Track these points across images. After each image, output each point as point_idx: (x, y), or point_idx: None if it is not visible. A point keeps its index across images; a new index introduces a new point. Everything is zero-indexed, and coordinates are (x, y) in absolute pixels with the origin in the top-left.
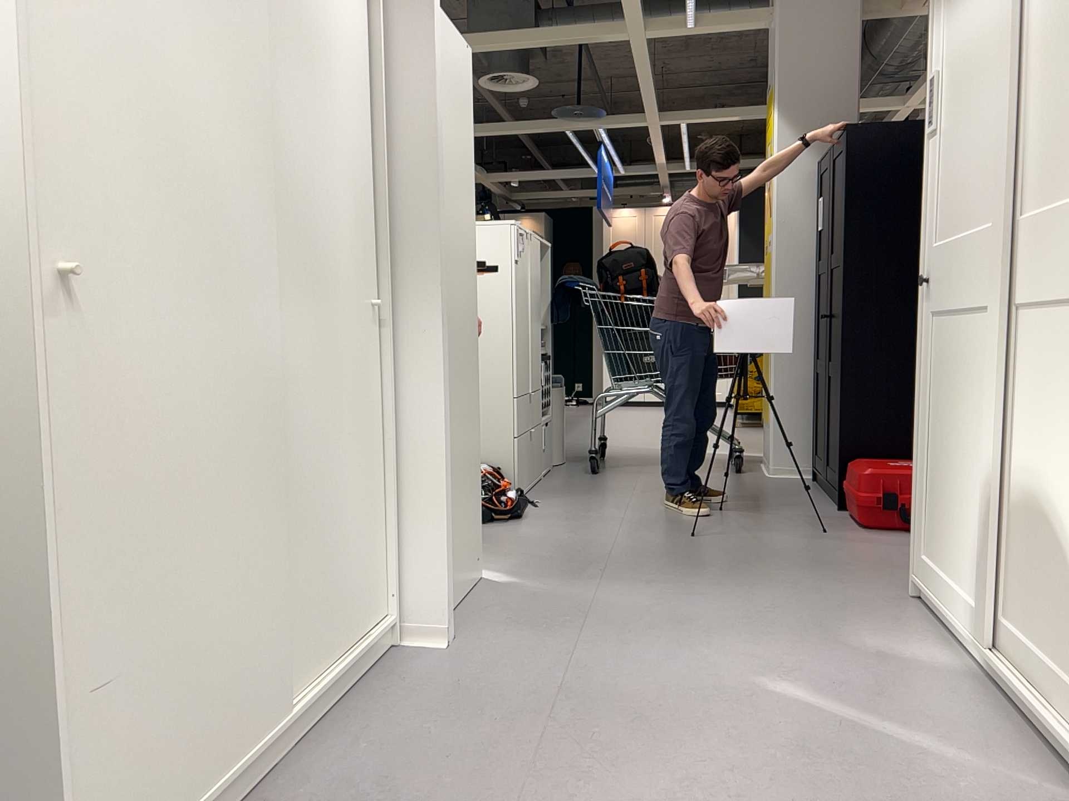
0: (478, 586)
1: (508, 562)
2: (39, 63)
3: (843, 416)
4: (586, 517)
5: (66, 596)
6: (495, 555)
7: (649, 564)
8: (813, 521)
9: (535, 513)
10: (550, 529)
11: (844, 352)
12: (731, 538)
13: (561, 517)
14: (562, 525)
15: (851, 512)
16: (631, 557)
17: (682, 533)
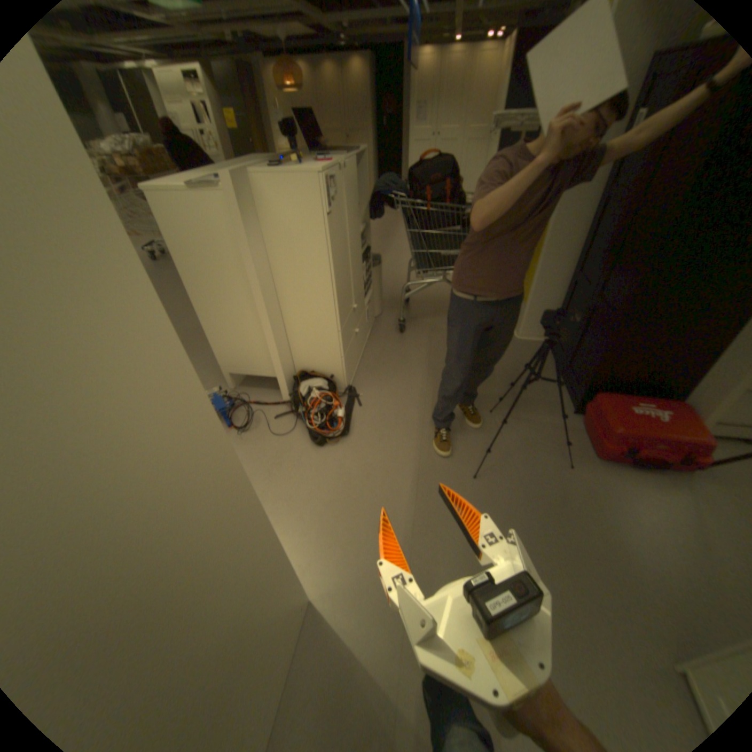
0: (303, 635)
1: (332, 554)
2: None
3: (607, 361)
4: (395, 430)
5: None
6: (323, 533)
7: (444, 563)
8: (561, 443)
9: (359, 420)
10: (368, 463)
11: (631, 314)
12: (504, 483)
13: (378, 429)
14: (377, 451)
15: (593, 443)
16: (430, 541)
17: (466, 472)
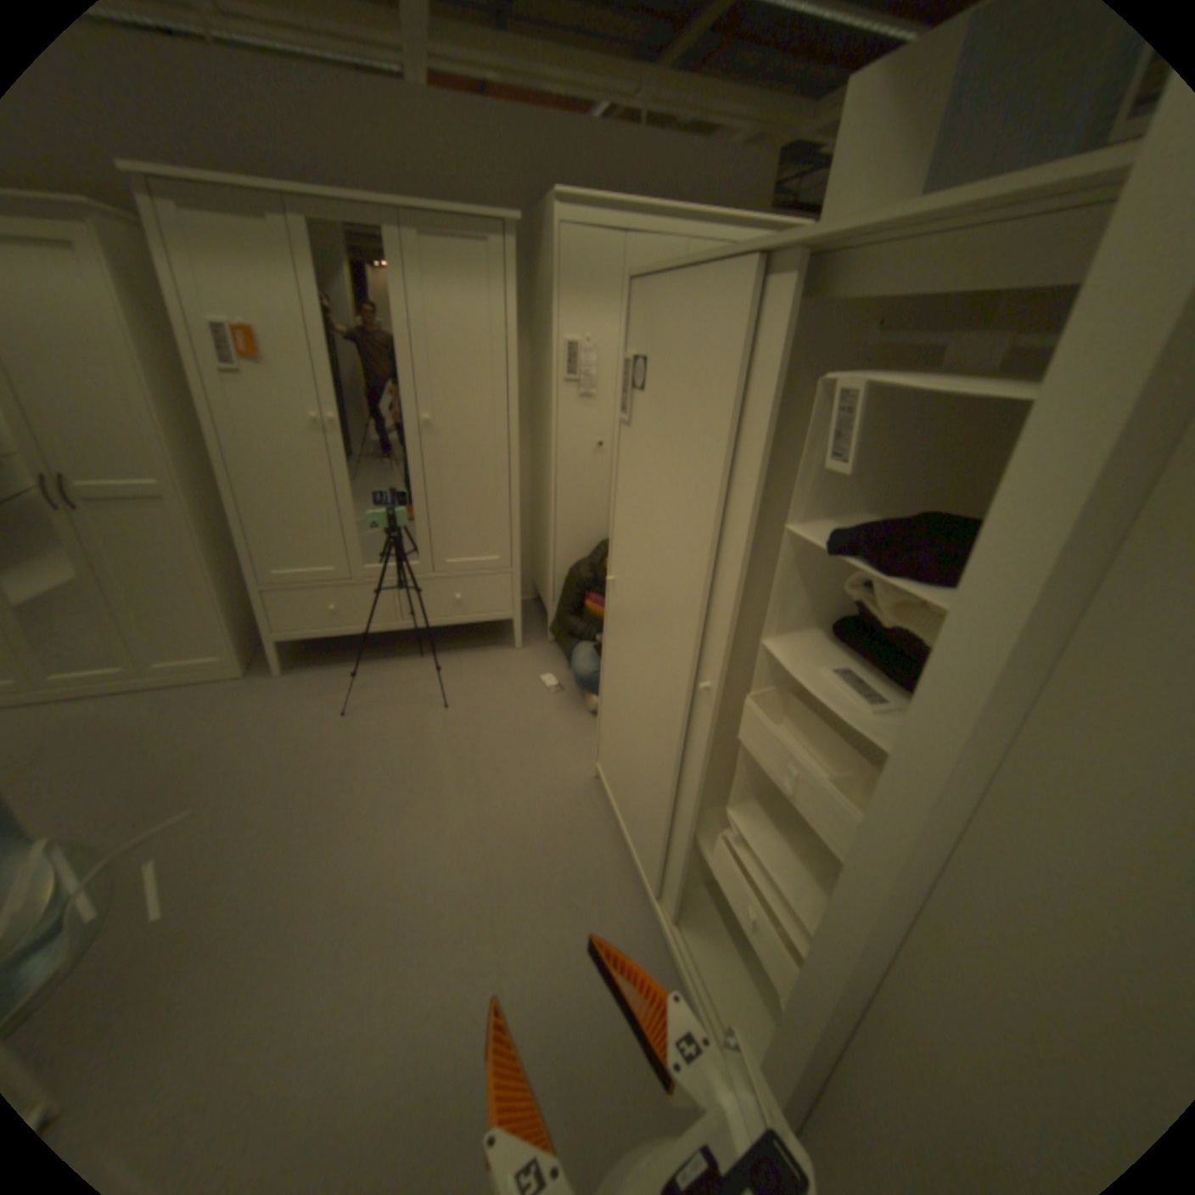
0: None
1: None
2: (615, 503)
3: None
4: None
5: (602, 678)
6: None
7: None
8: None
9: None
10: None
11: None
12: None
13: None
14: None
15: None
16: None
17: None
